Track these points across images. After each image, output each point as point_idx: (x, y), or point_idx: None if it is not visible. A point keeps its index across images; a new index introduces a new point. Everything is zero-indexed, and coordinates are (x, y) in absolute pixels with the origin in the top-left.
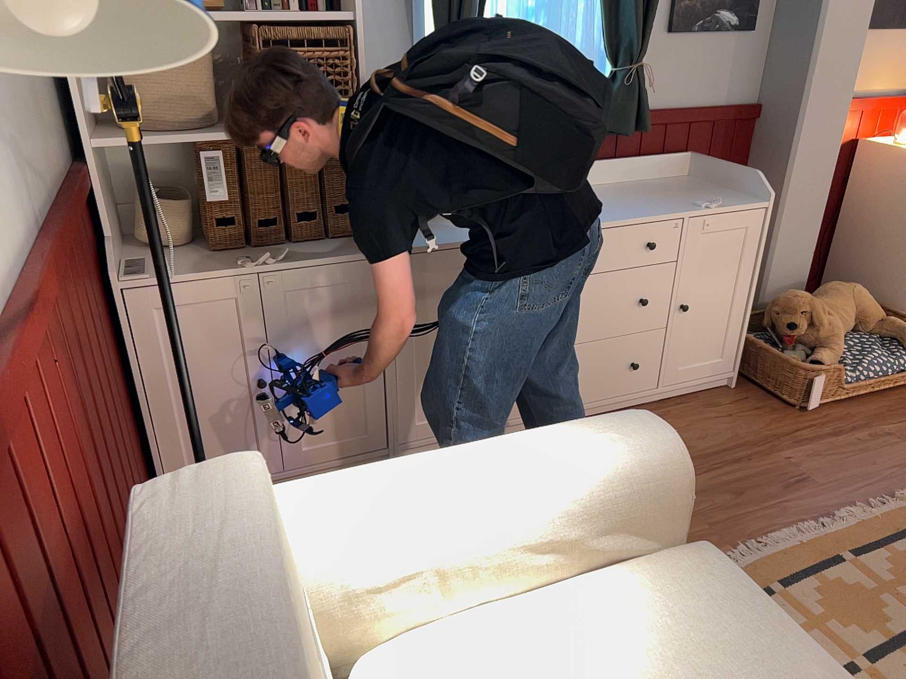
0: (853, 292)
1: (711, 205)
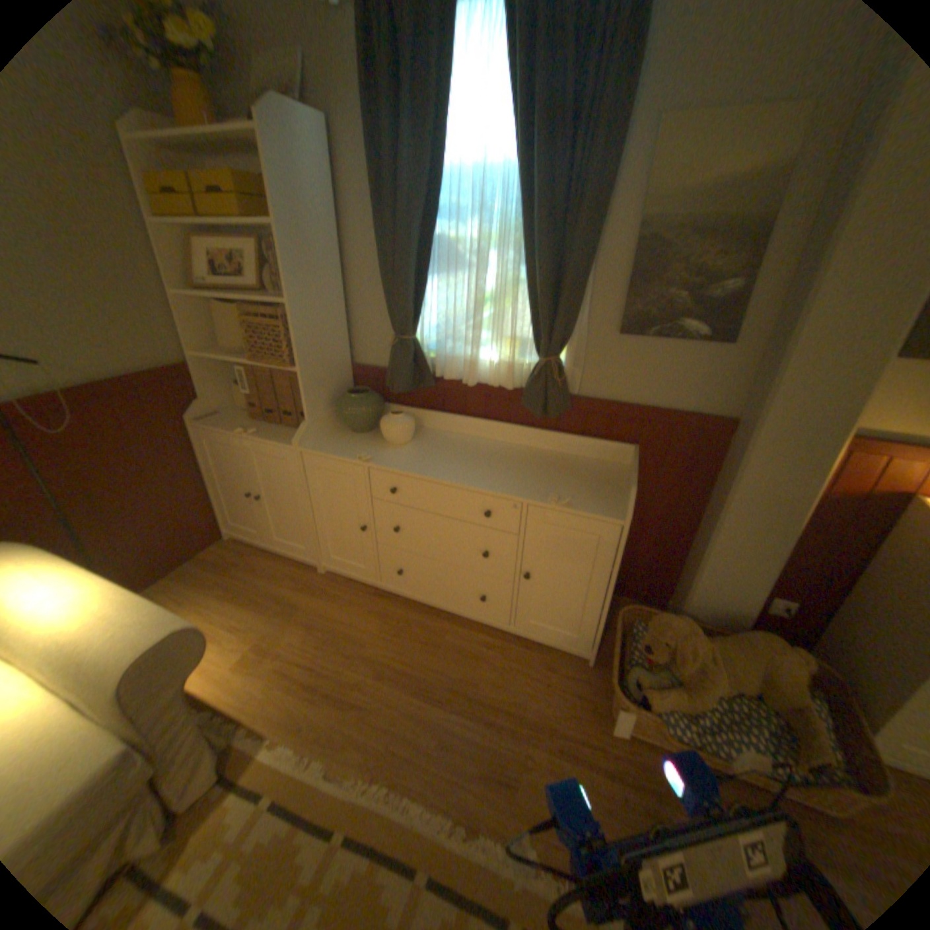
0: (771, 658)
1: (559, 501)
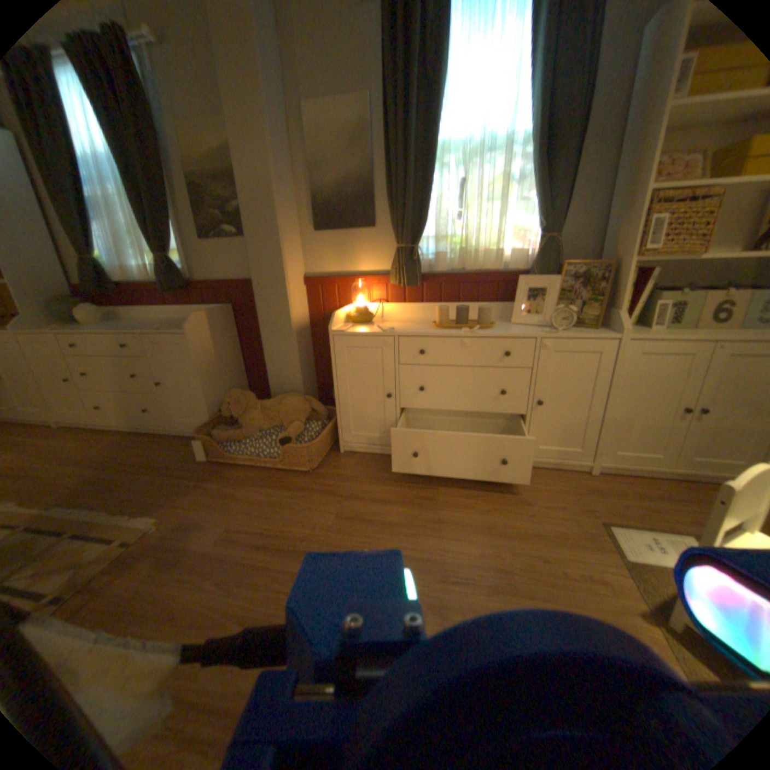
0: (285, 400)
1: (156, 329)
